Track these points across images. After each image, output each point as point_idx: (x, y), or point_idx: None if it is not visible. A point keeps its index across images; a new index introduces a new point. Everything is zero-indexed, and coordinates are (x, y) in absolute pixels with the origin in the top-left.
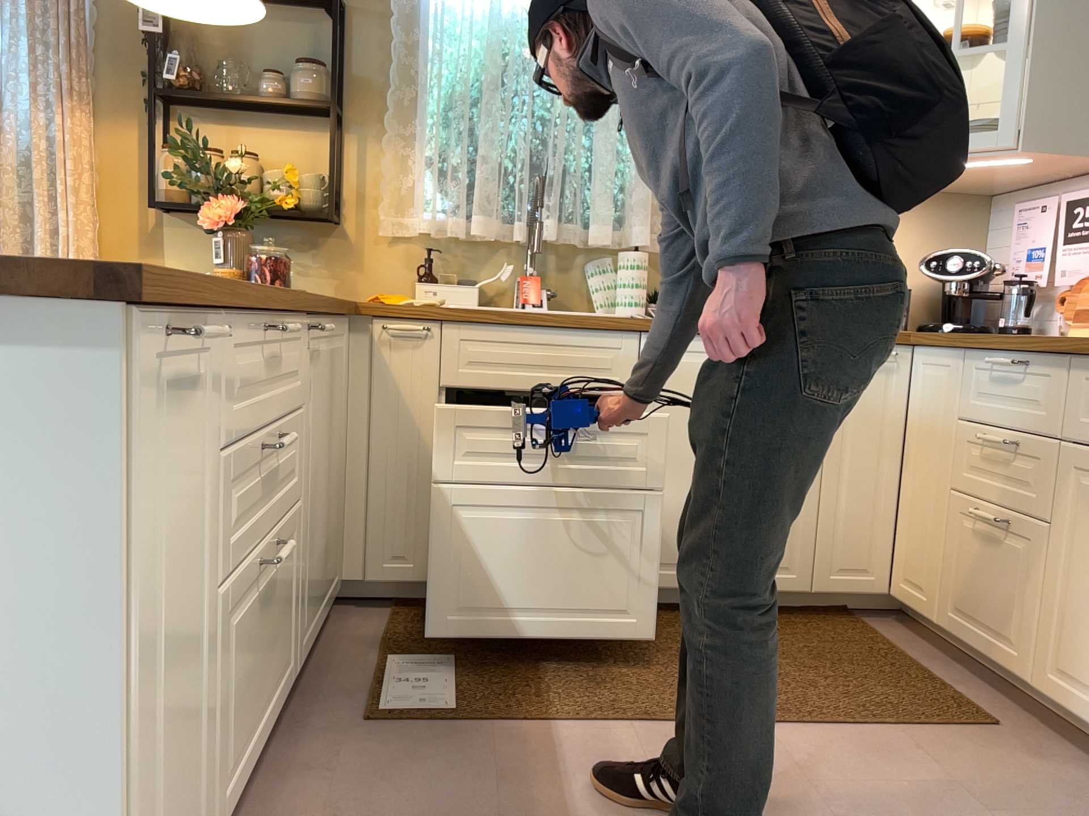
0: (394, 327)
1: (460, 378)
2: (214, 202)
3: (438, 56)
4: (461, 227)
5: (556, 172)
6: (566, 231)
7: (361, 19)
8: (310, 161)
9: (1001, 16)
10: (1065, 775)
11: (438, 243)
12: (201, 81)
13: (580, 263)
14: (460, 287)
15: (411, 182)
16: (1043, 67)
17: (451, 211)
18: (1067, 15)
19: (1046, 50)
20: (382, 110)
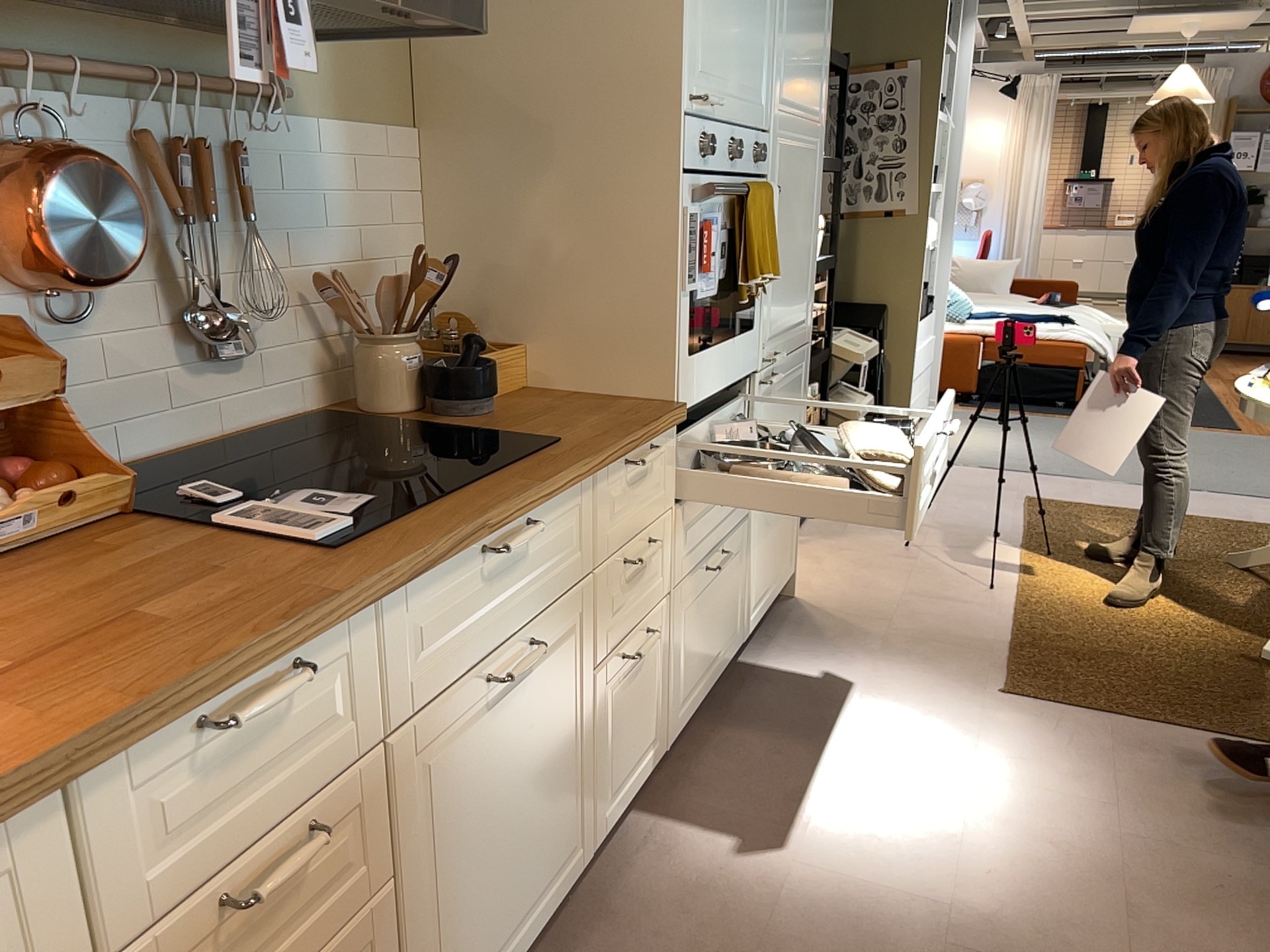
0: None
1: None
2: None
3: None
4: None
5: None
6: None
7: None
8: None
9: None
10: None
11: None
12: None
13: None
14: None
15: None
16: None
17: None
18: None
19: None
20: None
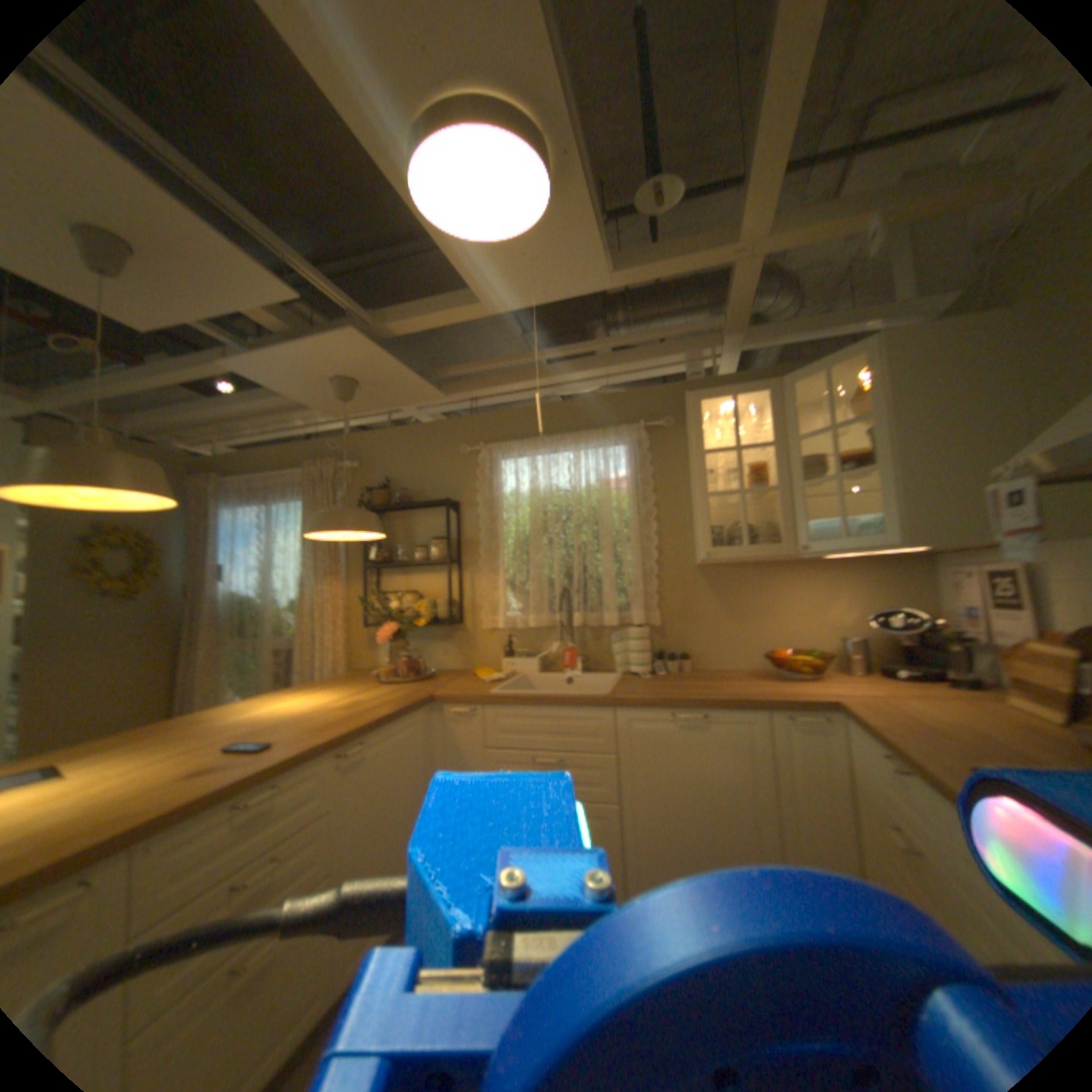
0: (455, 711)
1: (498, 742)
2: (386, 626)
3: (503, 524)
4: (527, 621)
5: (578, 582)
6: (591, 619)
7: (467, 507)
8: (446, 589)
9: (875, 442)
10: None
11: (518, 630)
12: (387, 557)
13: (607, 635)
14: (528, 660)
15: (499, 595)
16: (914, 479)
17: (520, 612)
18: (926, 436)
19: (912, 466)
20: (481, 555)
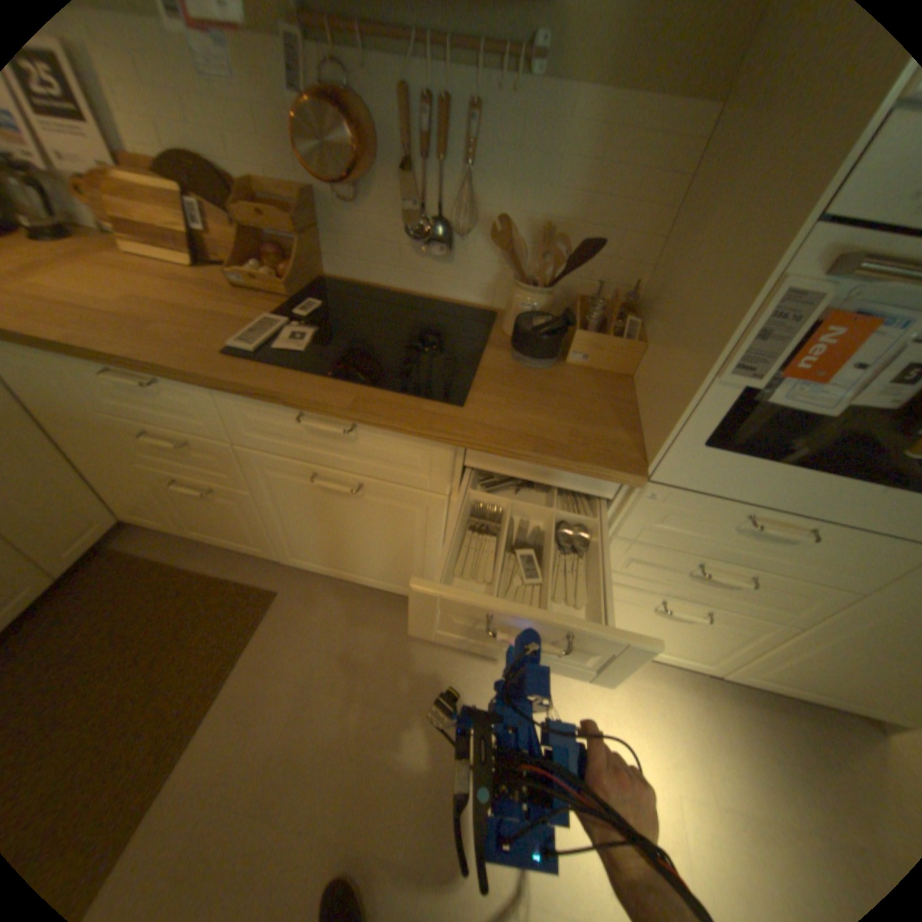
0: None
1: None
2: None
3: None
4: None
5: None
6: None
7: None
8: None
9: None
10: (326, 604)
11: None
12: None
13: None
14: None
15: None
16: None
17: None
18: None
19: None
20: None
